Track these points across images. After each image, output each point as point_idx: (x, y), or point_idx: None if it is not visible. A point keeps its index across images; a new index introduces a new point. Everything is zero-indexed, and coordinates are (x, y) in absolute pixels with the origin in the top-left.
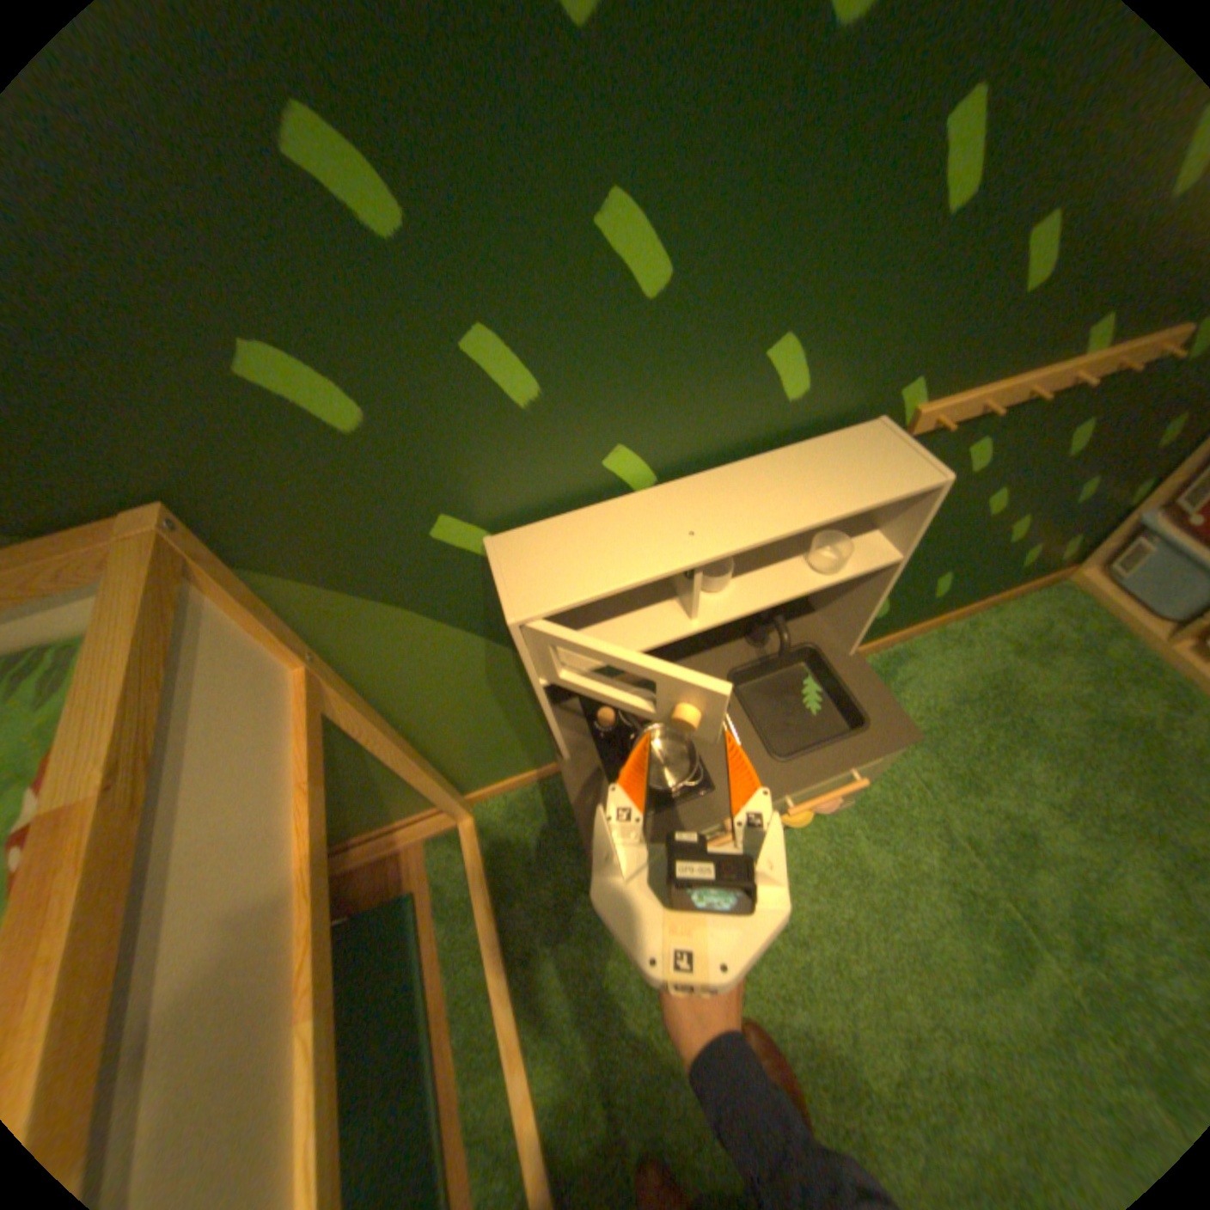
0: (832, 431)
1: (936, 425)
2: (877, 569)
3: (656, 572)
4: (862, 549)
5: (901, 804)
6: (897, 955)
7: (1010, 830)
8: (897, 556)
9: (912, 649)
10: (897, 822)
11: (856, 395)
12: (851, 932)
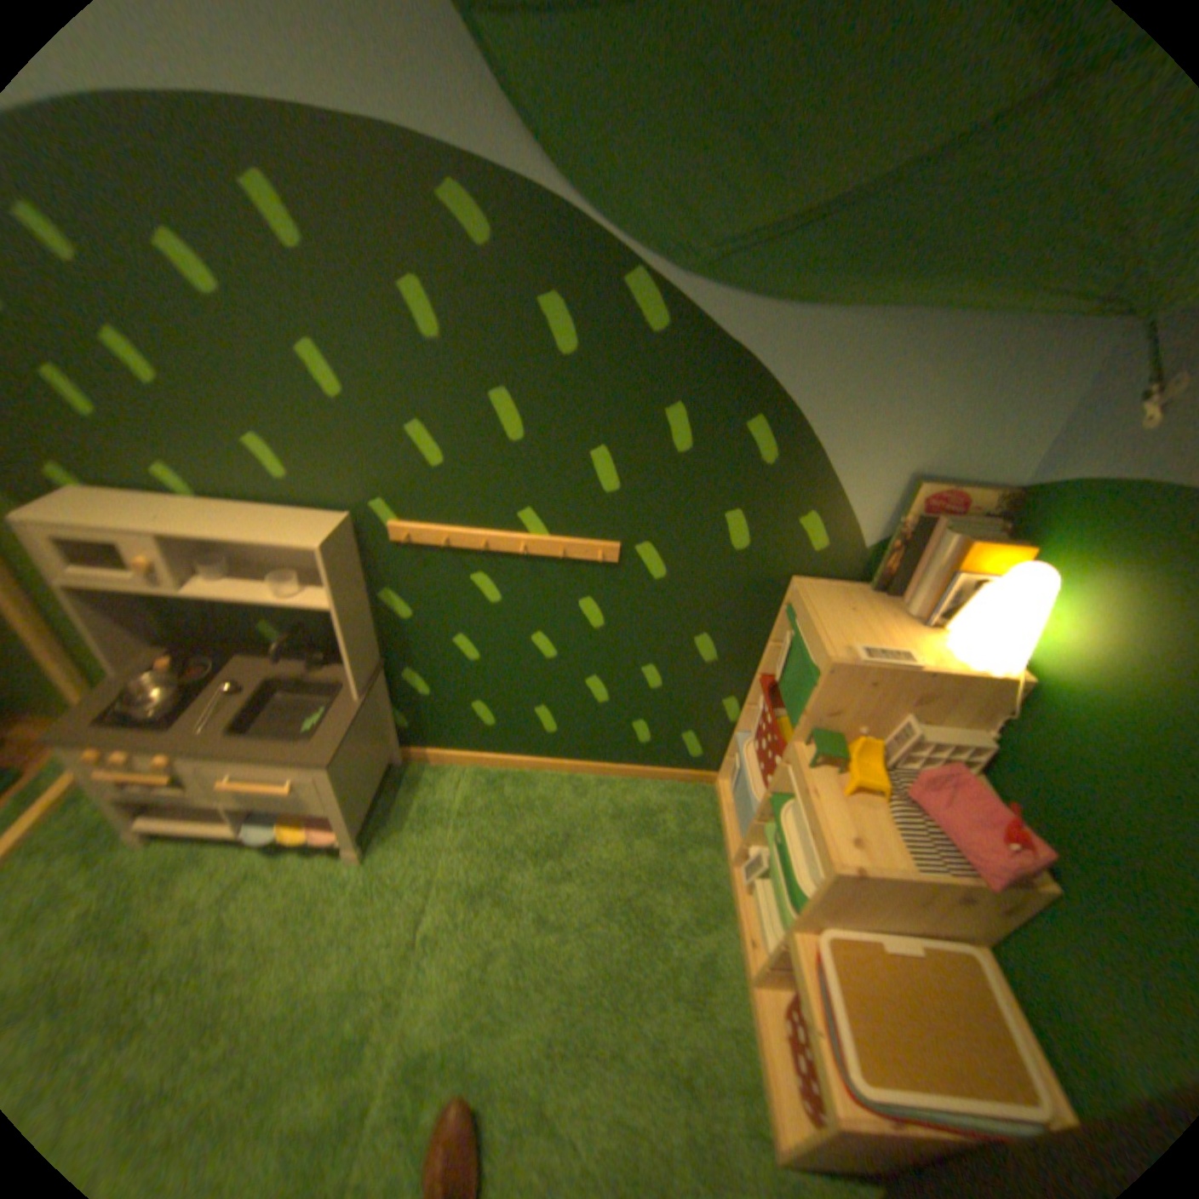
0: (313, 509)
1: (404, 538)
2: (309, 607)
3: (114, 527)
4: (319, 595)
5: (403, 884)
6: (274, 993)
7: (463, 948)
8: (328, 605)
9: (535, 778)
10: (386, 895)
11: (327, 492)
12: (262, 957)
